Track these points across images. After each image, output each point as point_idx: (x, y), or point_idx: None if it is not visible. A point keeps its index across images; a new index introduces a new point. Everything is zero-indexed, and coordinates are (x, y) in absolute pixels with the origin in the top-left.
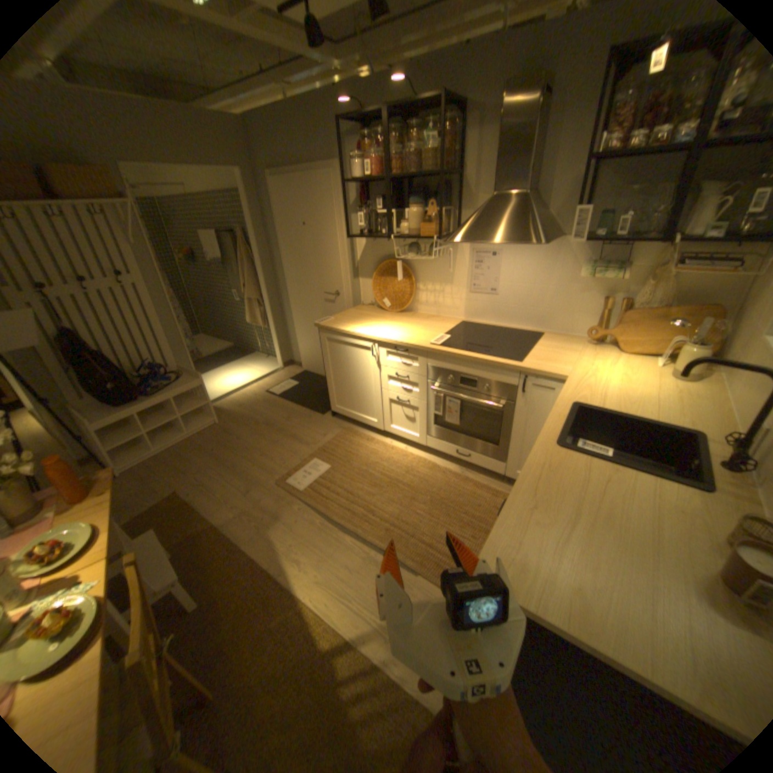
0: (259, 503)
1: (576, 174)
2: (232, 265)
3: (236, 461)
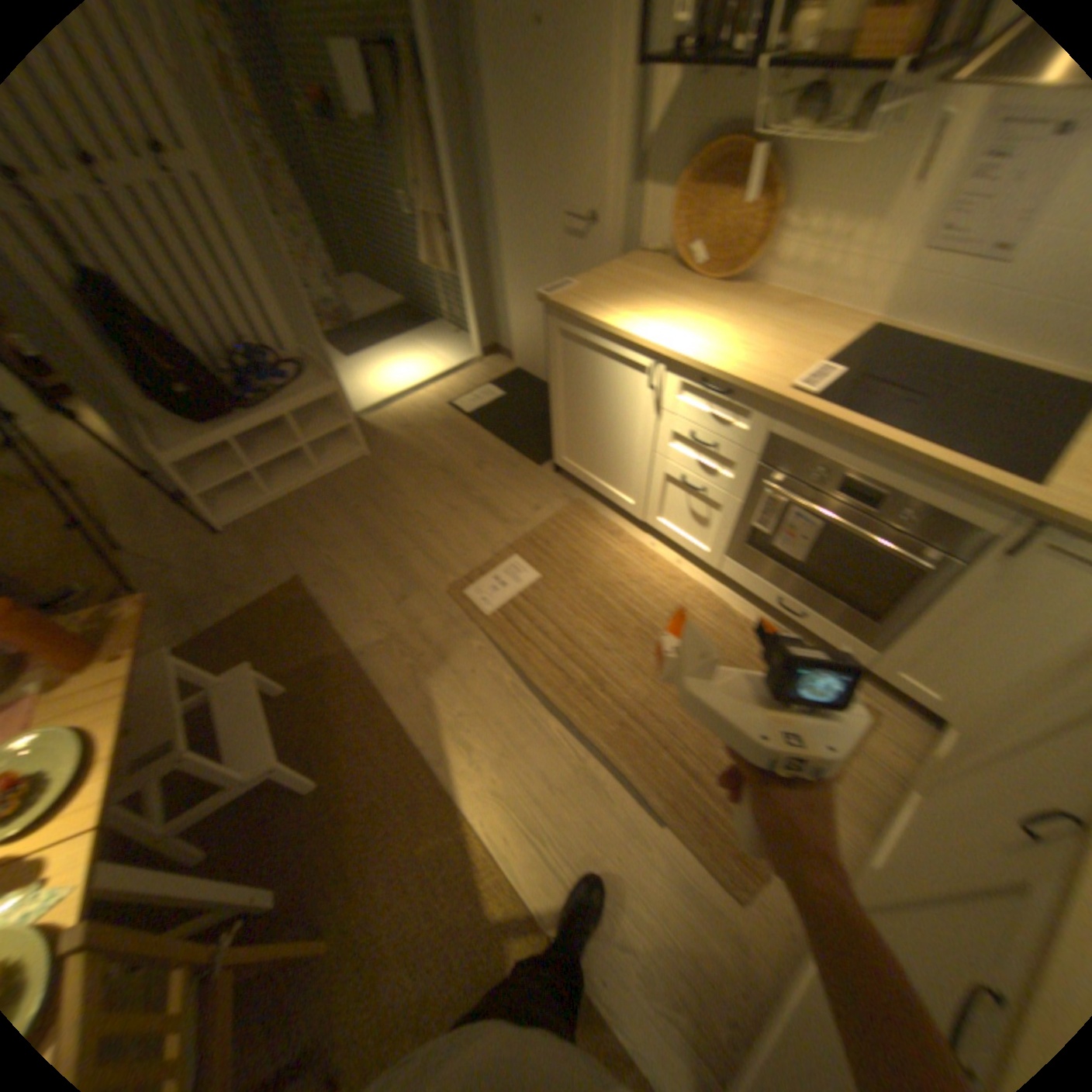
0: (422, 624)
1: None
2: (398, 133)
3: (393, 537)
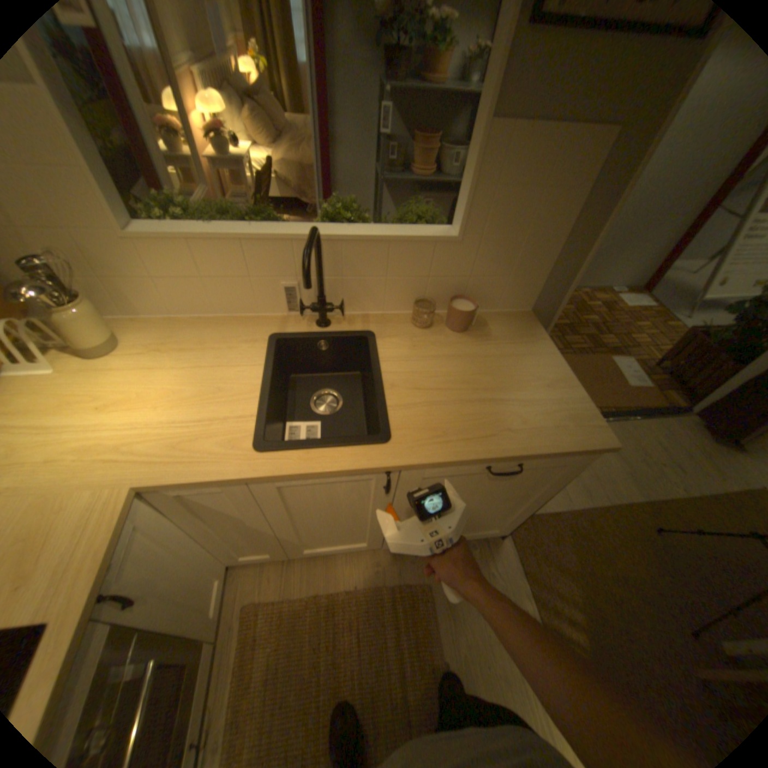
0: None
1: None
2: None
3: None
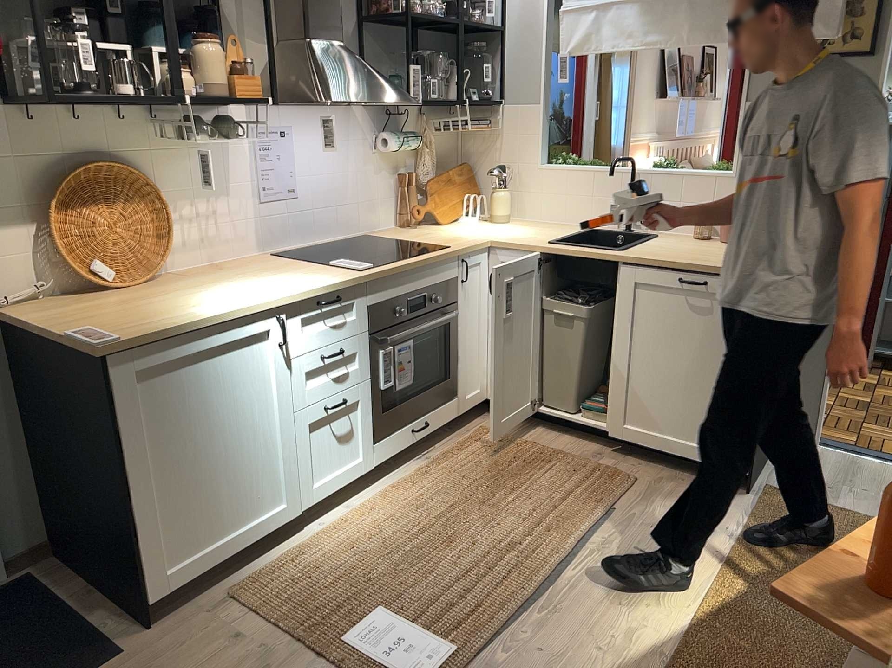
0: None
1: (346, 33)
2: None
3: None
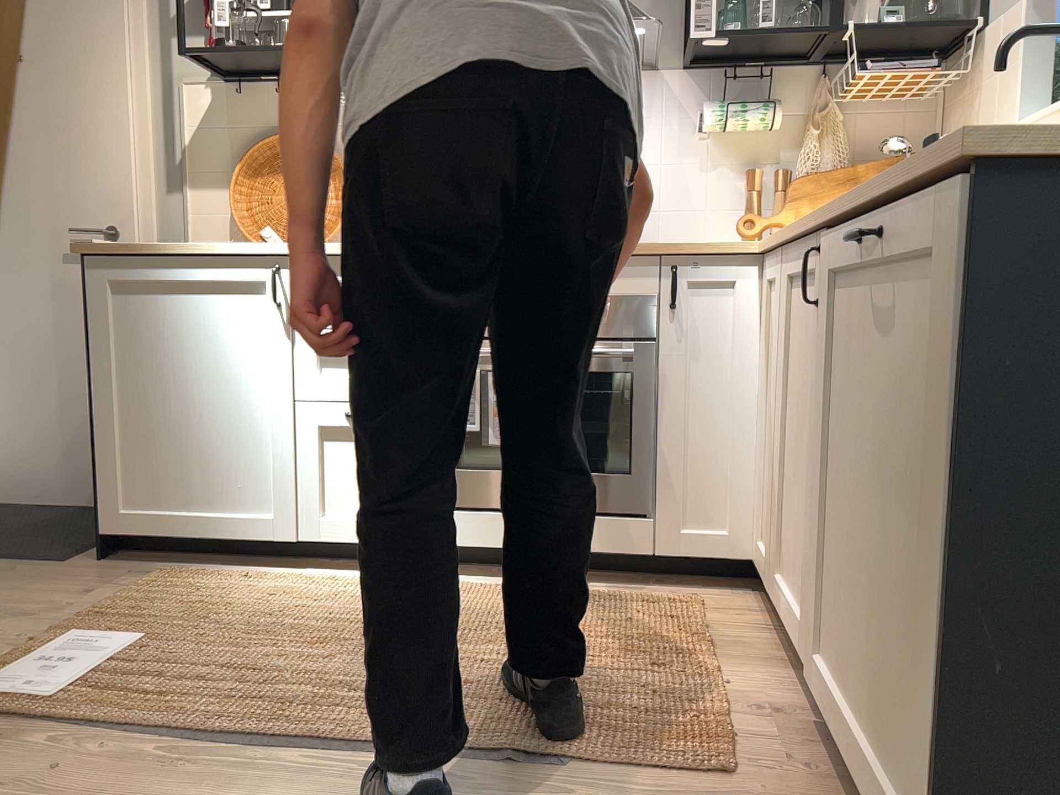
0: None
1: None
2: None
3: None
